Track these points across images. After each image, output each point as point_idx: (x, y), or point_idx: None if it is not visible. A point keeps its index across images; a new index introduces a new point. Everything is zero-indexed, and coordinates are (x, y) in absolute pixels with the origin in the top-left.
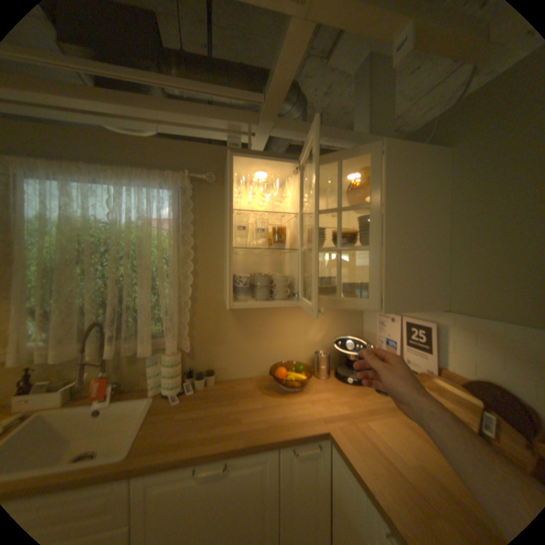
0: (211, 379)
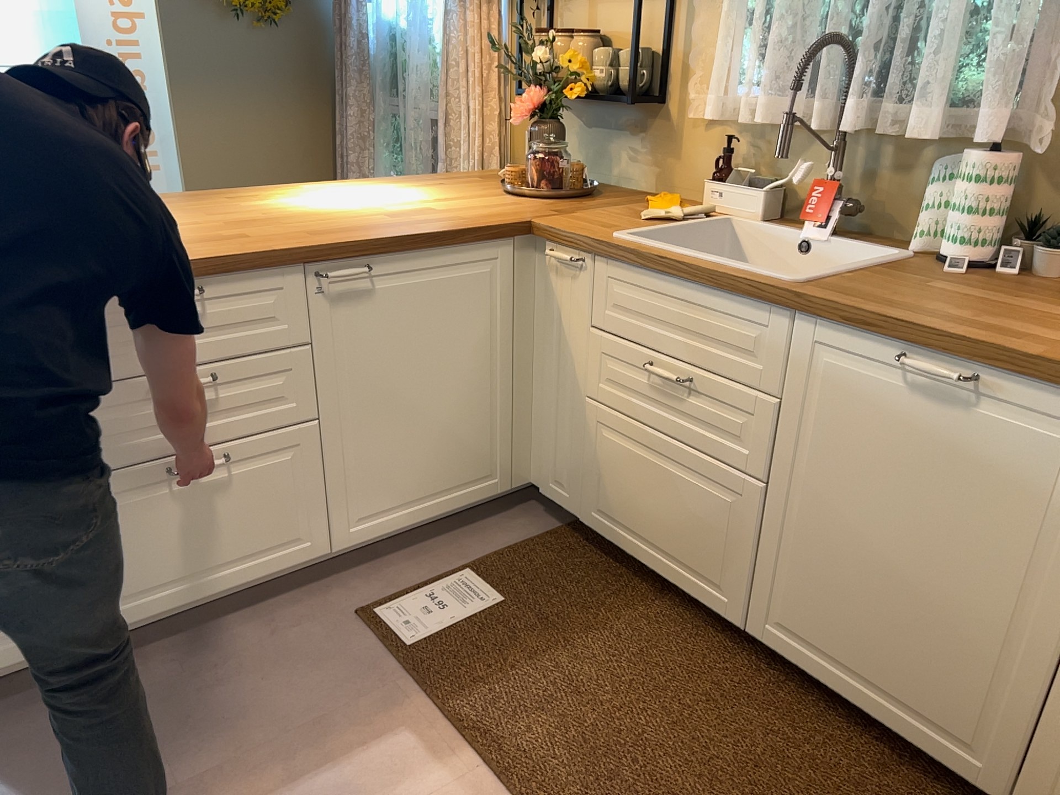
0: None
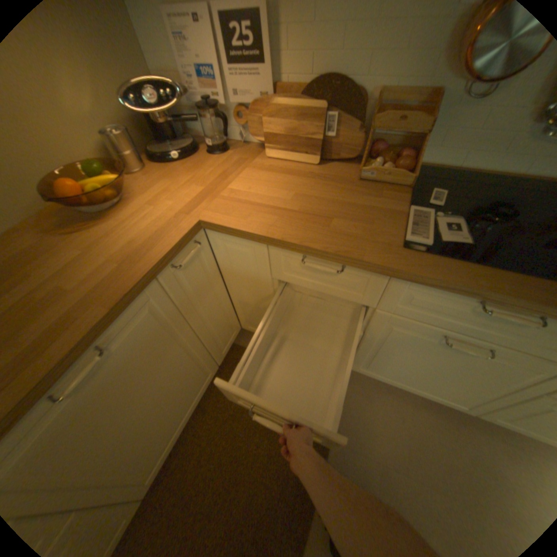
0: None
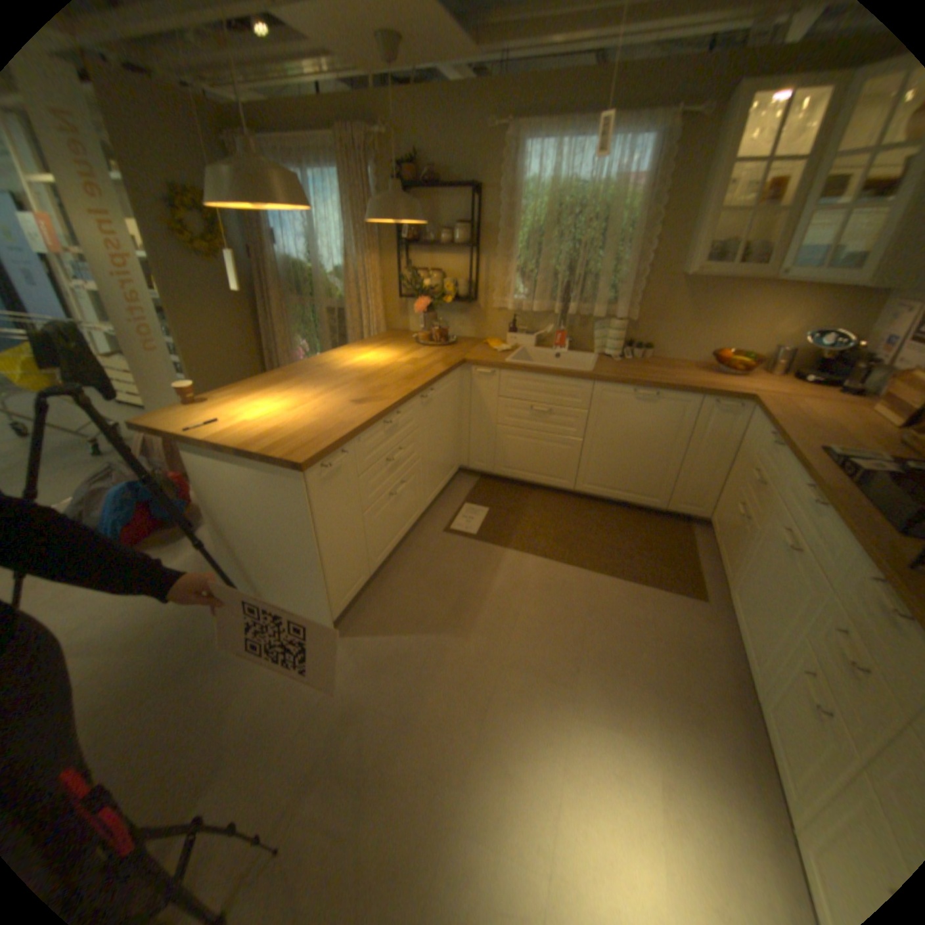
0: (648, 352)
